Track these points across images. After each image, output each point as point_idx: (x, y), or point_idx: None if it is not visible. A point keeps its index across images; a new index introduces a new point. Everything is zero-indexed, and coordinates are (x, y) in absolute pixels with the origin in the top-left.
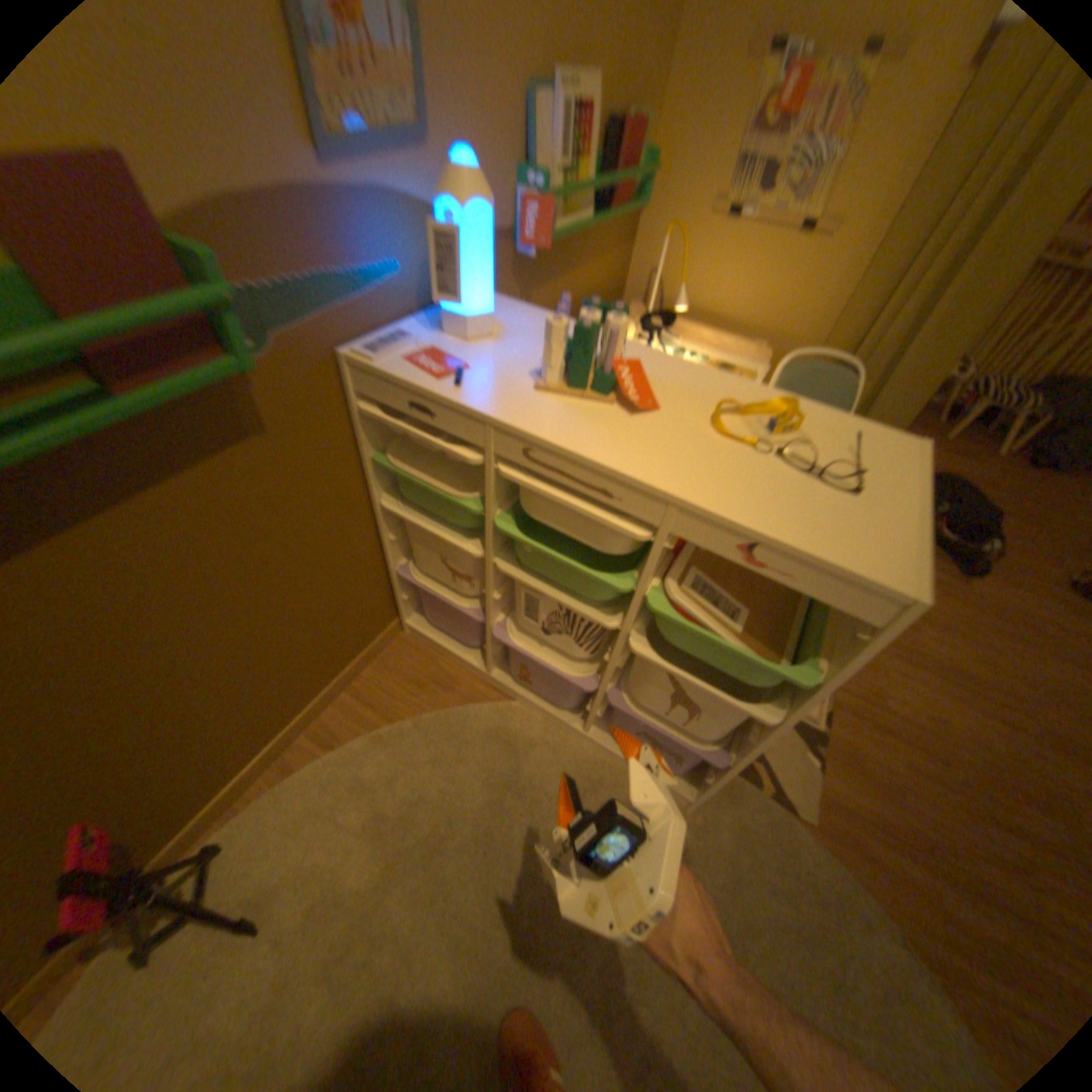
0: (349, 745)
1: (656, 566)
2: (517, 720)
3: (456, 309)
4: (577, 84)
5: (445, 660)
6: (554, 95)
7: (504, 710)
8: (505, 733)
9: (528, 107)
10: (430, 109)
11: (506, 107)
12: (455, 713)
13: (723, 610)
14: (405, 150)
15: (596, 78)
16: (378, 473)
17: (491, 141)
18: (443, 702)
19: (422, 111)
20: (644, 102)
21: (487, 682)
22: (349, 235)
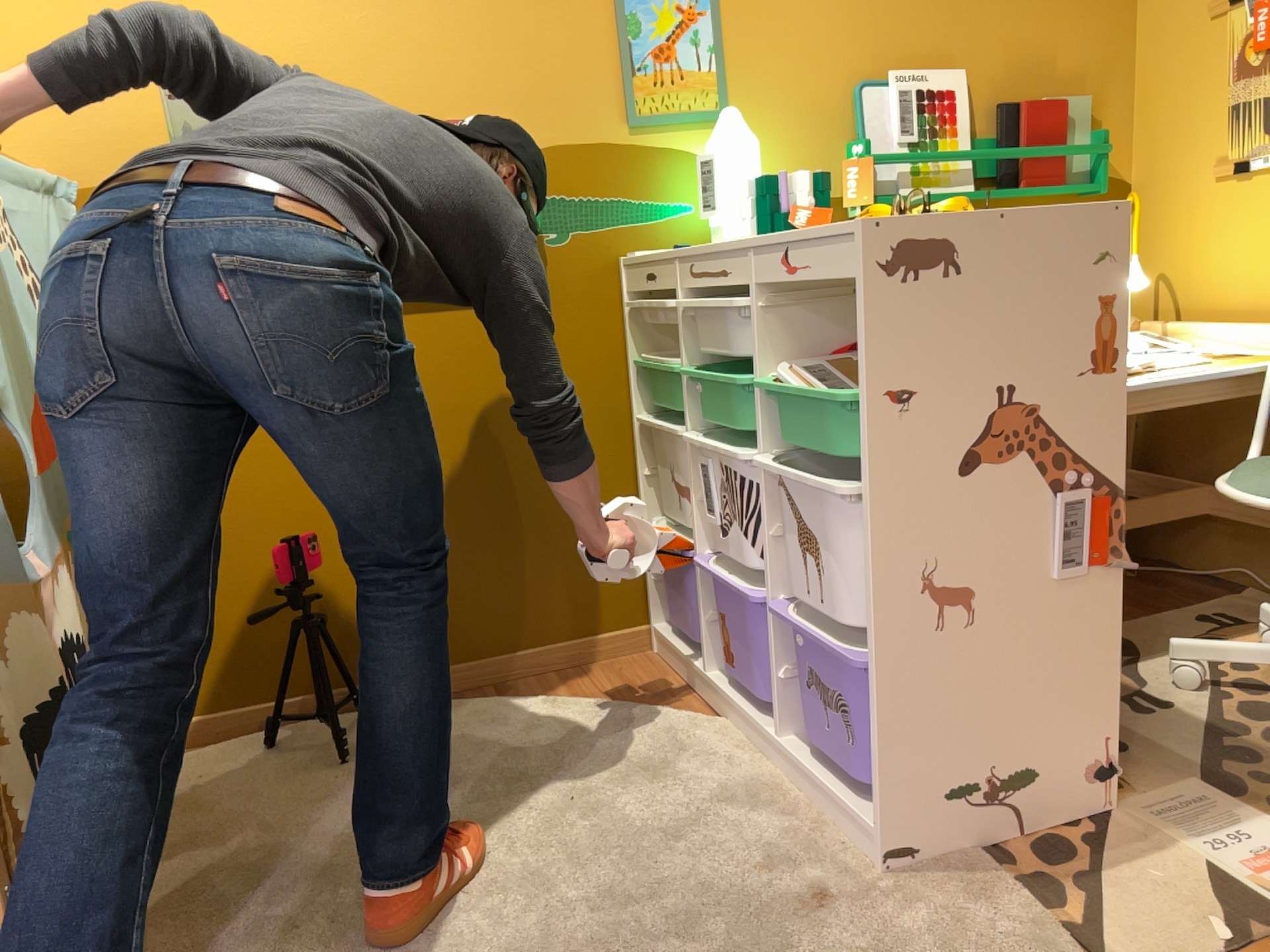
0: (520, 699)
1: (775, 353)
2: (710, 733)
3: (719, 223)
4: (919, 79)
5: (675, 677)
6: (888, 89)
7: (703, 722)
8: (685, 738)
9: (854, 100)
10: (732, 102)
11: (824, 100)
12: (644, 710)
13: (829, 387)
14: (704, 126)
15: (956, 74)
16: (639, 382)
17: (805, 124)
18: (642, 704)
19: (721, 102)
20: (1072, 93)
21: (706, 701)
22: (645, 176)
